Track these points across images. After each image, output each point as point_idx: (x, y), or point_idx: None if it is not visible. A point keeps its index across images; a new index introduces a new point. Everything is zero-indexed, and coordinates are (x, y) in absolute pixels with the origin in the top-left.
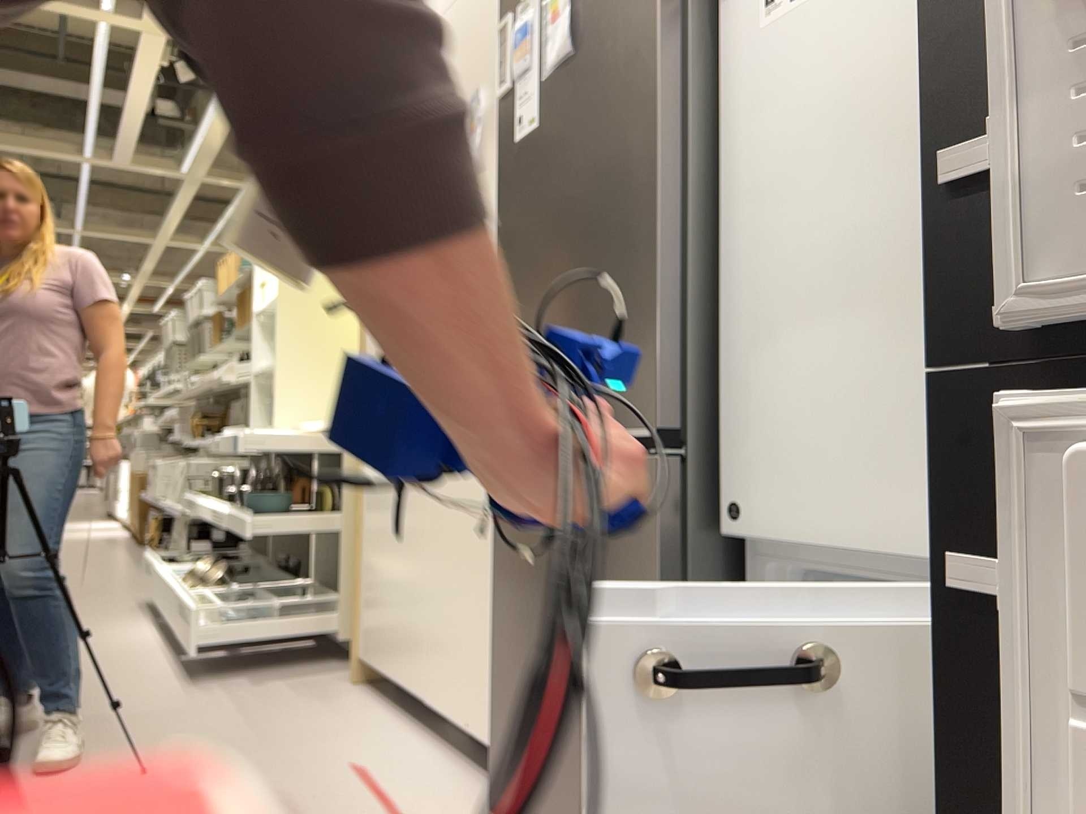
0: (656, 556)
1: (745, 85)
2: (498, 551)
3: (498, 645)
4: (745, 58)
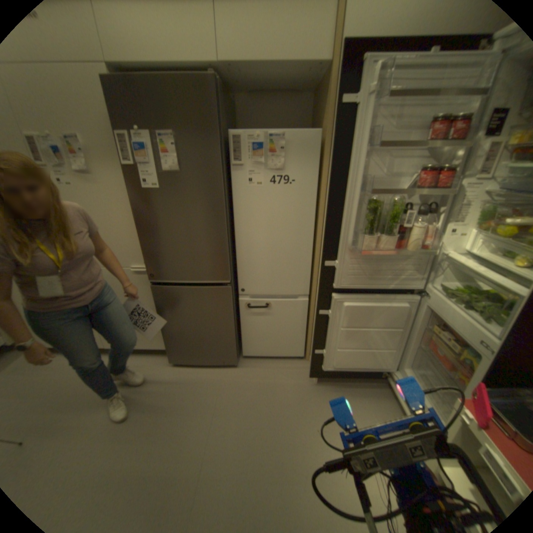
0: (229, 304)
1: (240, 198)
2: (159, 308)
3: (164, 330)
4: (240, 191)
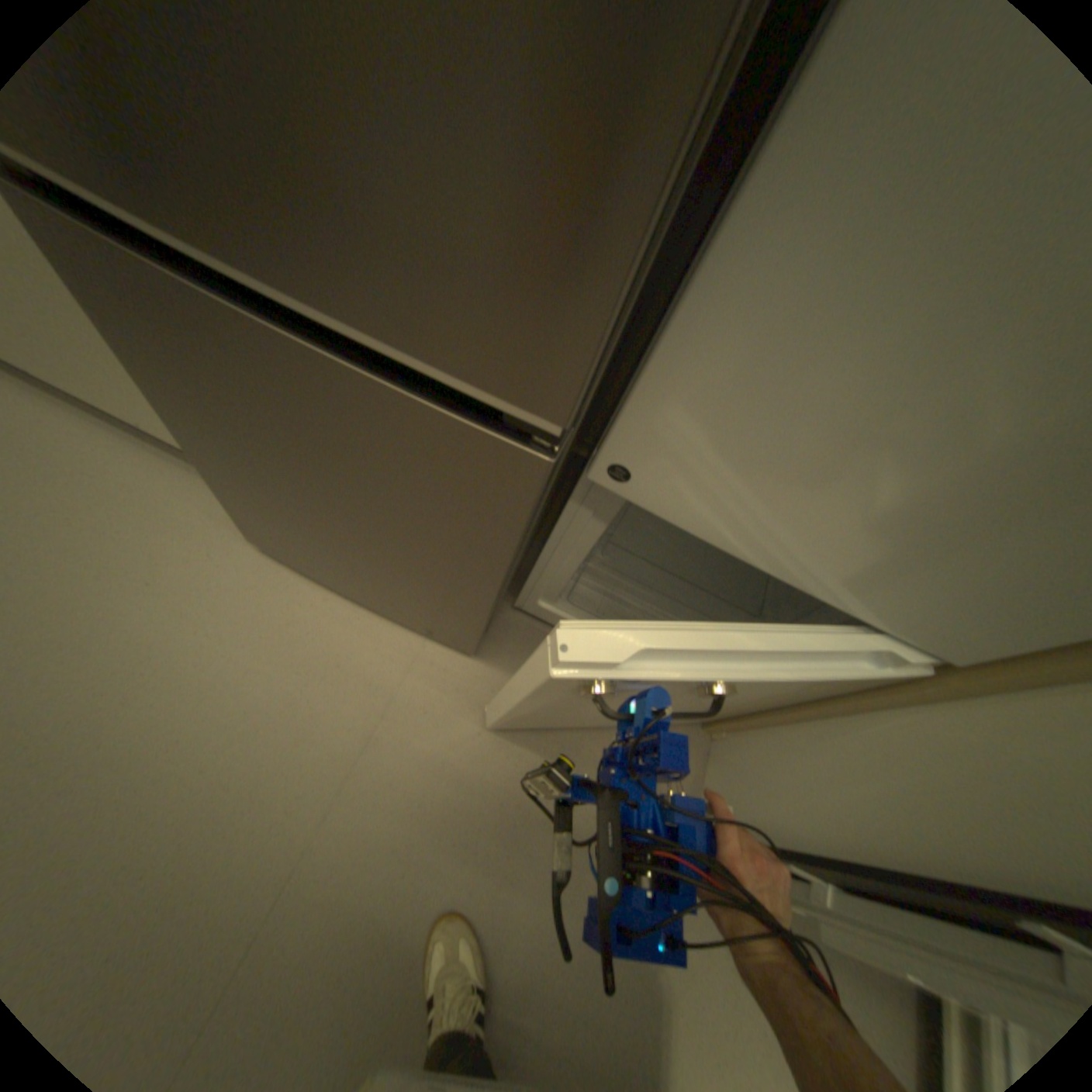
0: (509, 525)
1: None
2: (126, 353)
3: (192, 449)
4: None
